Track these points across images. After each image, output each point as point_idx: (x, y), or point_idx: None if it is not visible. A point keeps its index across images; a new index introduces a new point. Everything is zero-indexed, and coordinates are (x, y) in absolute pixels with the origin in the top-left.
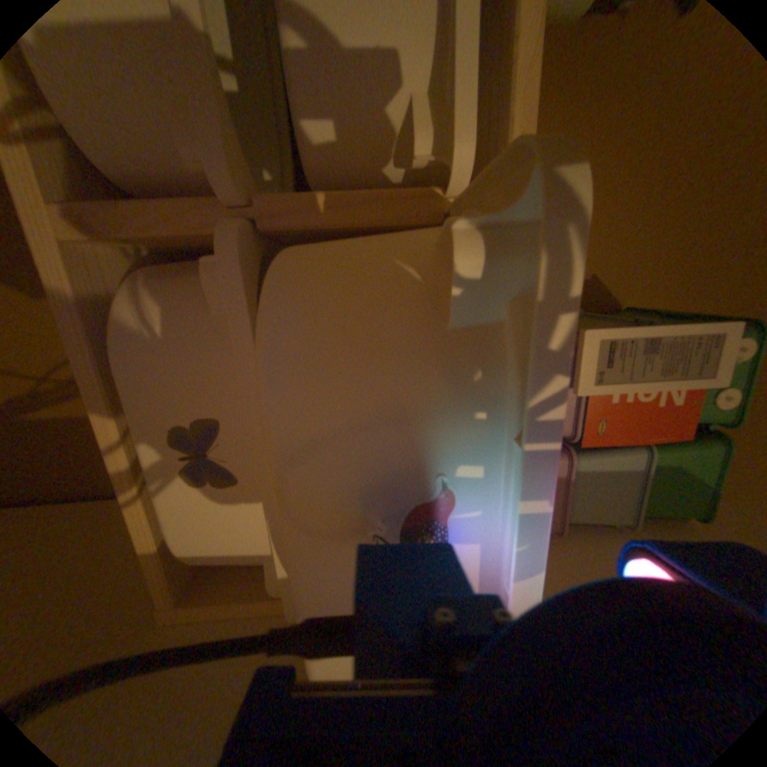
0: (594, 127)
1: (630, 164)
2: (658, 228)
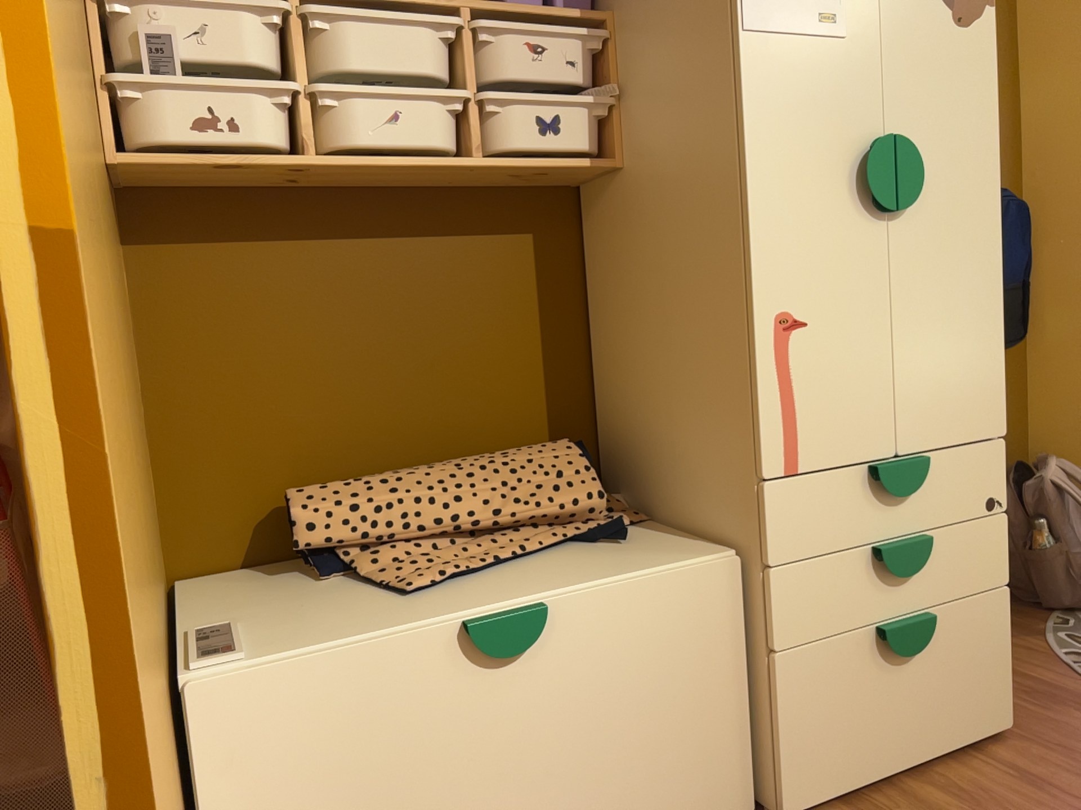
0: None
1: None
2: None
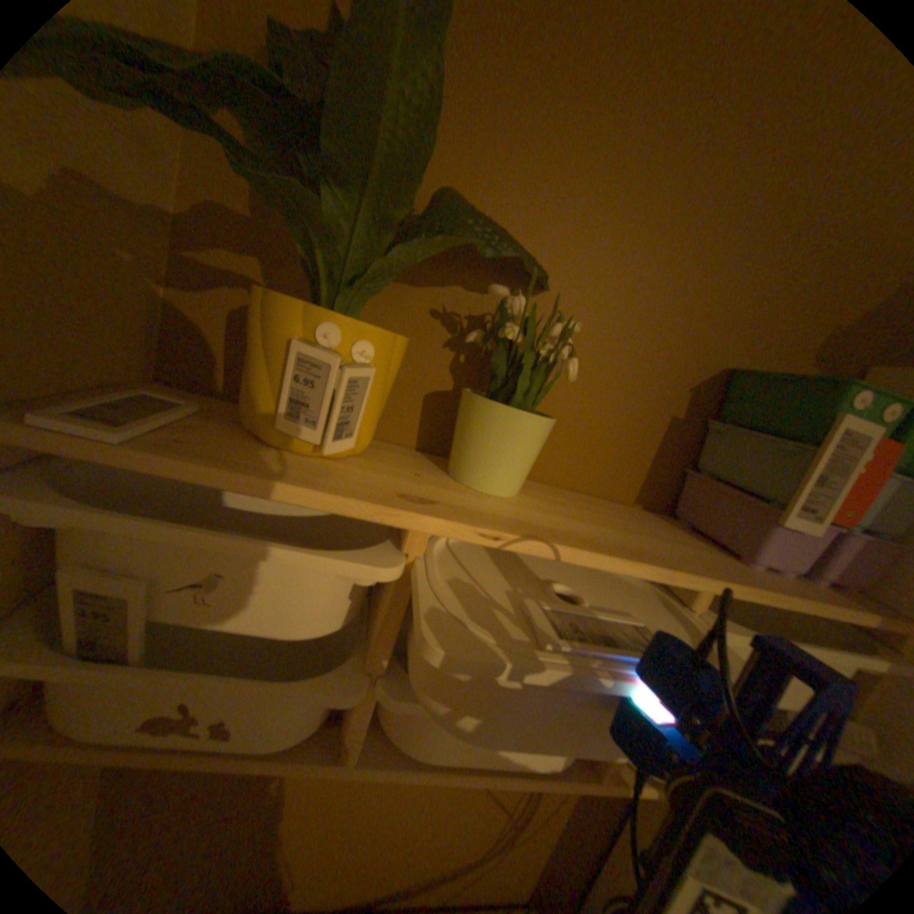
0: (588, 362)
1: (627, 334)
2: (686, 314)
